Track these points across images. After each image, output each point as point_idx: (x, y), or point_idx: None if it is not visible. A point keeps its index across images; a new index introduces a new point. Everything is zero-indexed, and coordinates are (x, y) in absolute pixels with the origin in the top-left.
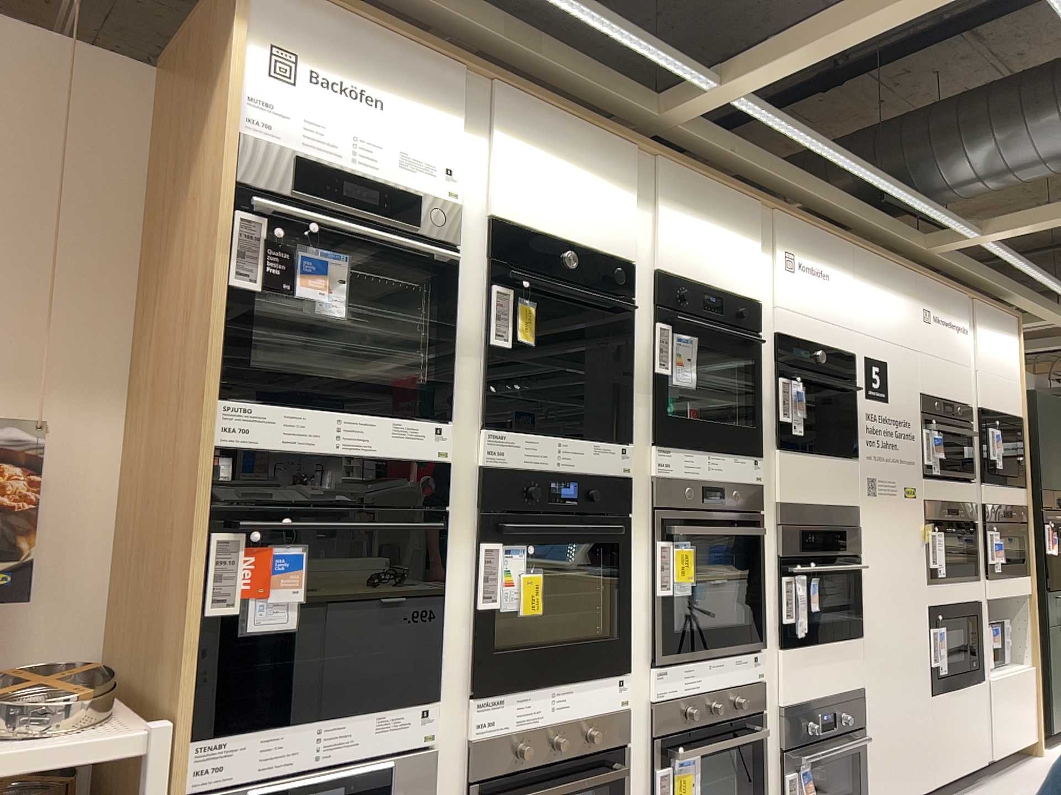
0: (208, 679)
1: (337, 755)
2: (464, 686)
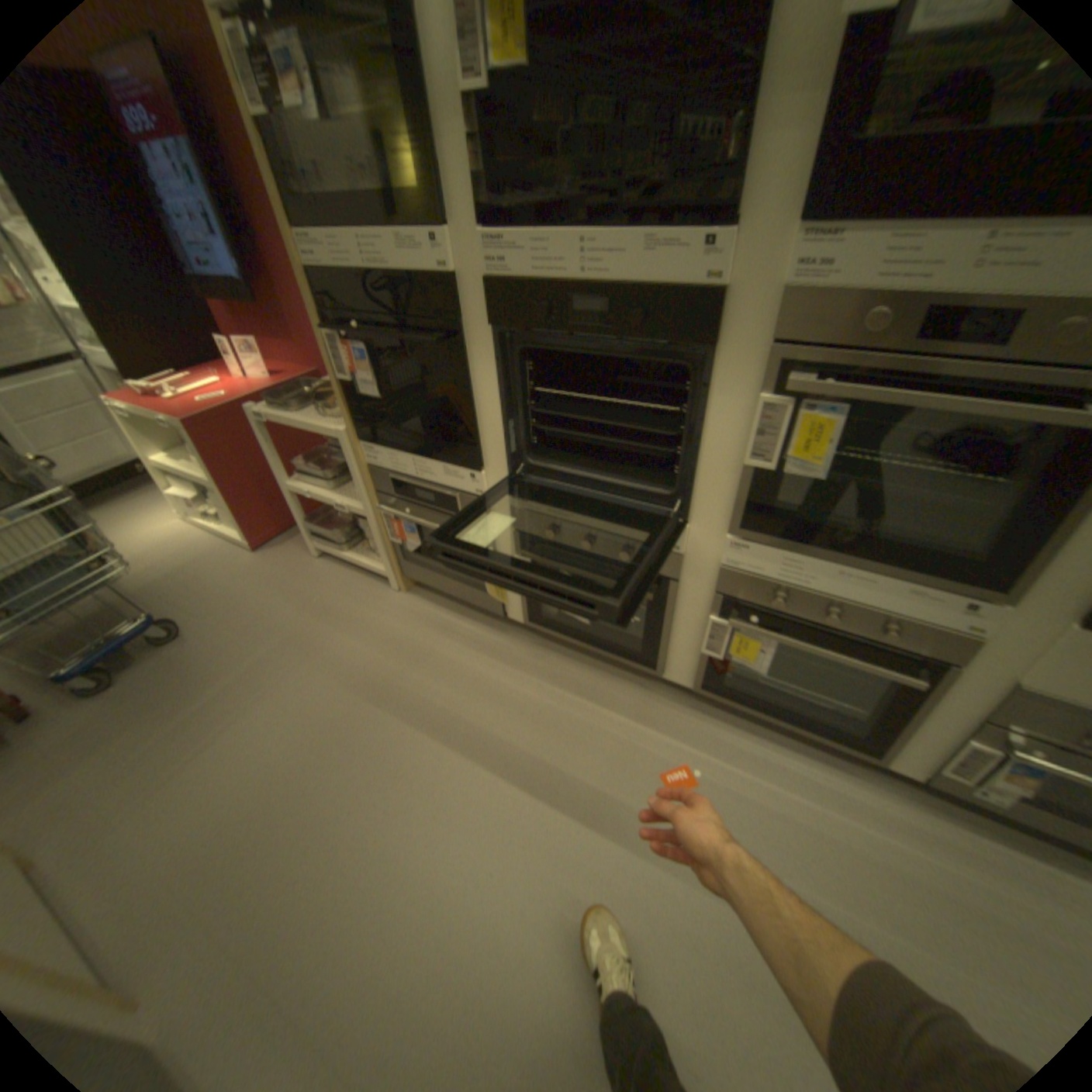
0: (348, 418)
1: (431, 483)
2: (503, 476)
